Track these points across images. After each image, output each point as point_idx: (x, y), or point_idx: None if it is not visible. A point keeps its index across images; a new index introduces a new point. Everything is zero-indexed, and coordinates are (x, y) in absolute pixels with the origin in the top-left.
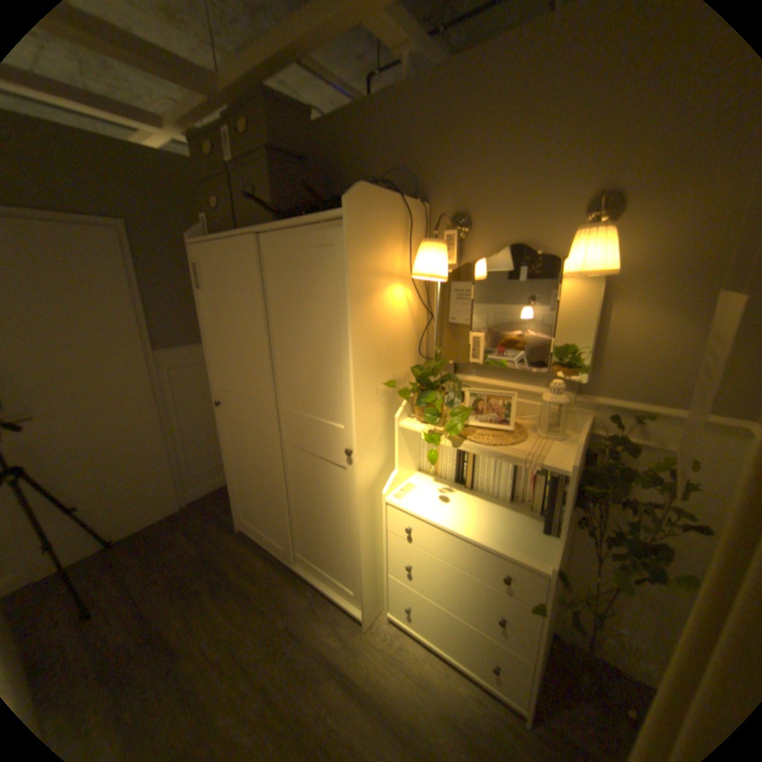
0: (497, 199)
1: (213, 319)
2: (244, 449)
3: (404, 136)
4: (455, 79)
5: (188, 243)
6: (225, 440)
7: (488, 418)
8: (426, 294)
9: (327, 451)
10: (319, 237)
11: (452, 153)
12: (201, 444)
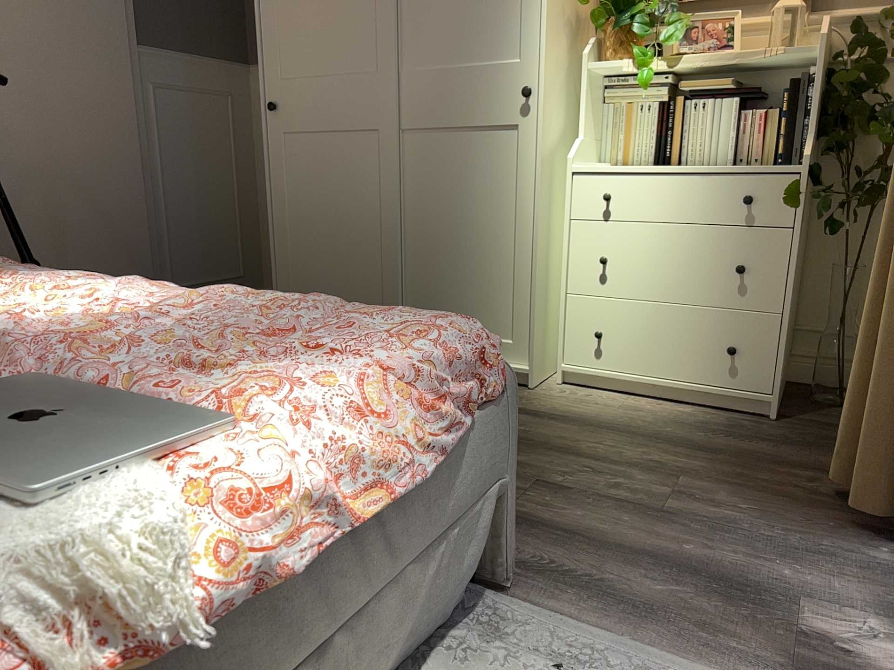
0: None
1: None
2: (322, 170)
3: None
4: None
5: None
6: (281, 170)
7: (706, 45)
8: None
9: (488, 109)
10: None
11: None
12: (195, 233)
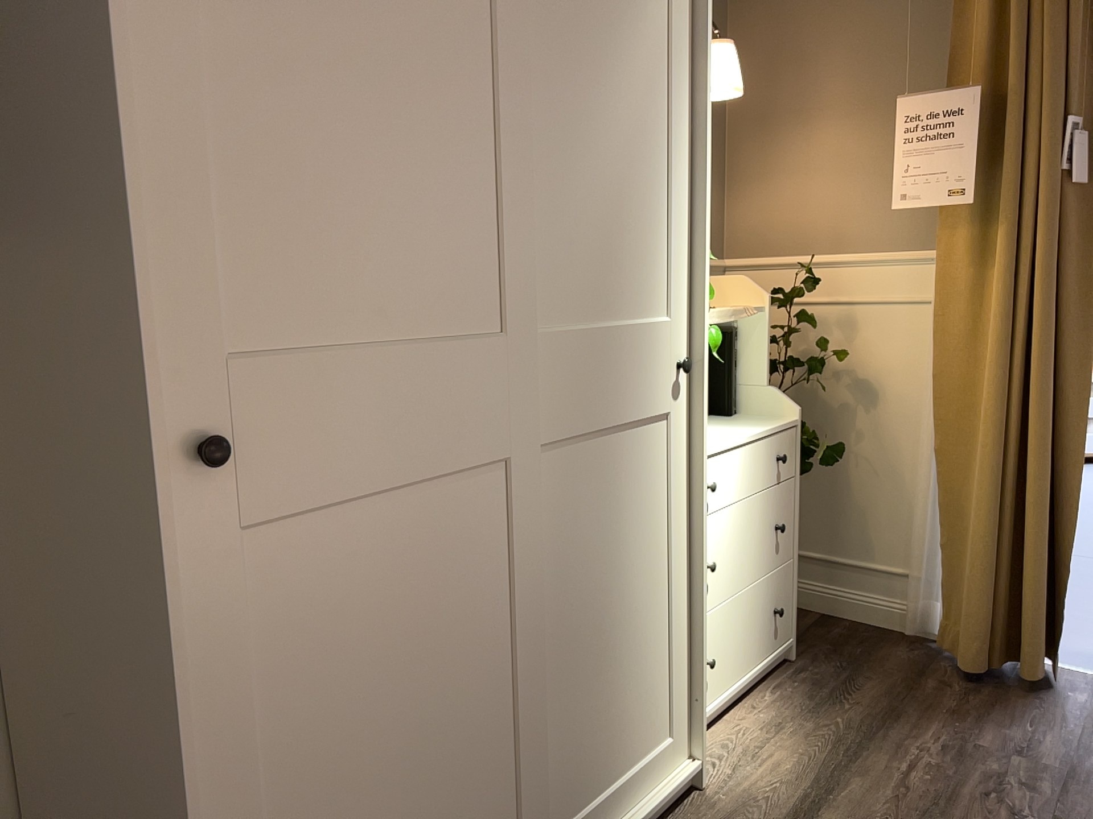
0: None
1: None
2: (374, 595)
3: None
4: None
5: None
6: (234, 648)
7: None
8: None
9: (645, 392)
10: None
11: None
12: None
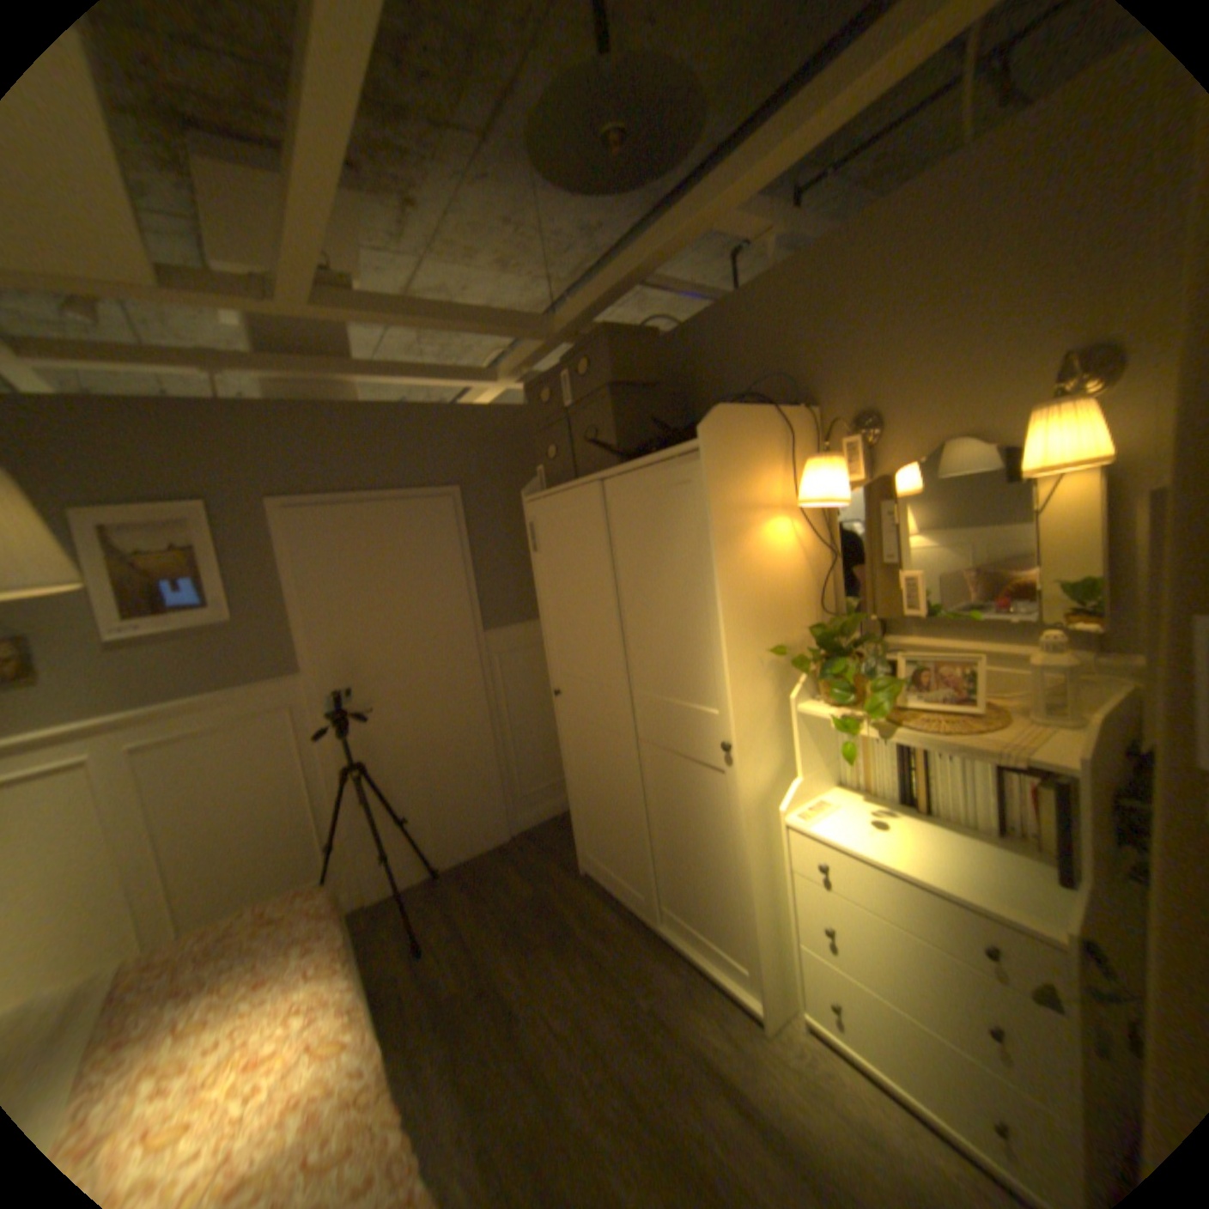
0: (917, 385)
1: (553, 587)
2: (591, 752)
3: (777, 333)
4: (838, 255)
5: (526, 502)
6: (567, 741)
7: (940, 697)
8: (825, 526)
9: (699, 749)
10: (674, 476)
11: (844, 340)
12: (536, 753)
